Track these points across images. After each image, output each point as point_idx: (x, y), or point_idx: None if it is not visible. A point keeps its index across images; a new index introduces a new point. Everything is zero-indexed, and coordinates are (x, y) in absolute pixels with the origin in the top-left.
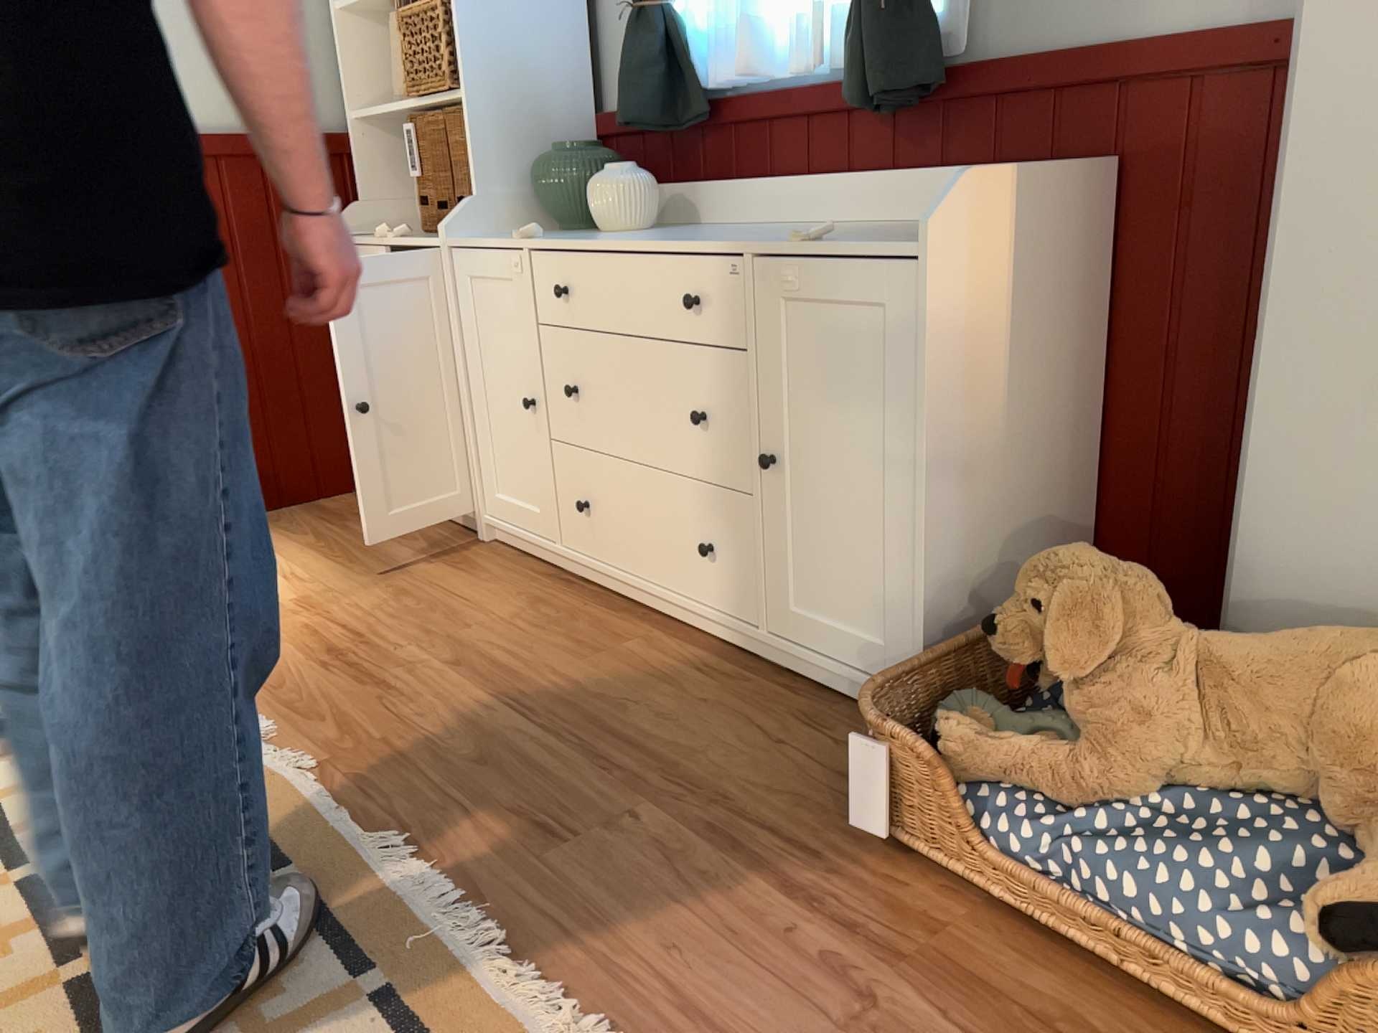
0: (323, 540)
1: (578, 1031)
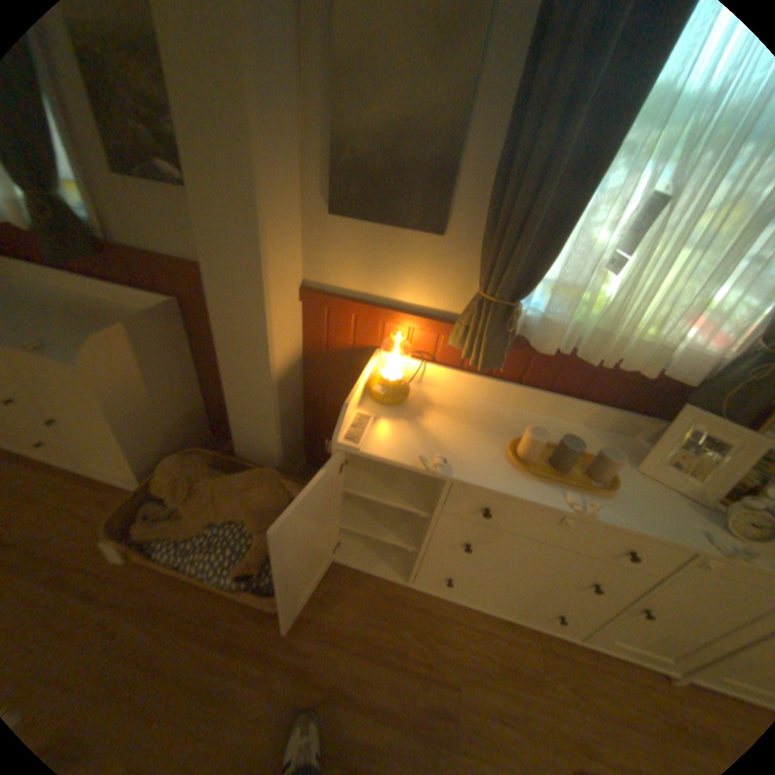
0: None
1: None
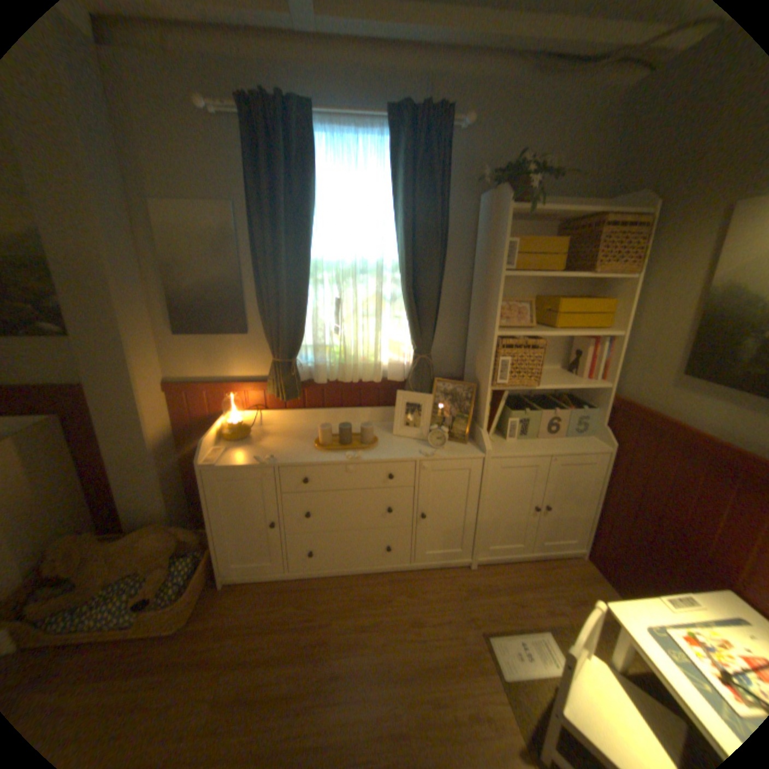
0: None
1: None
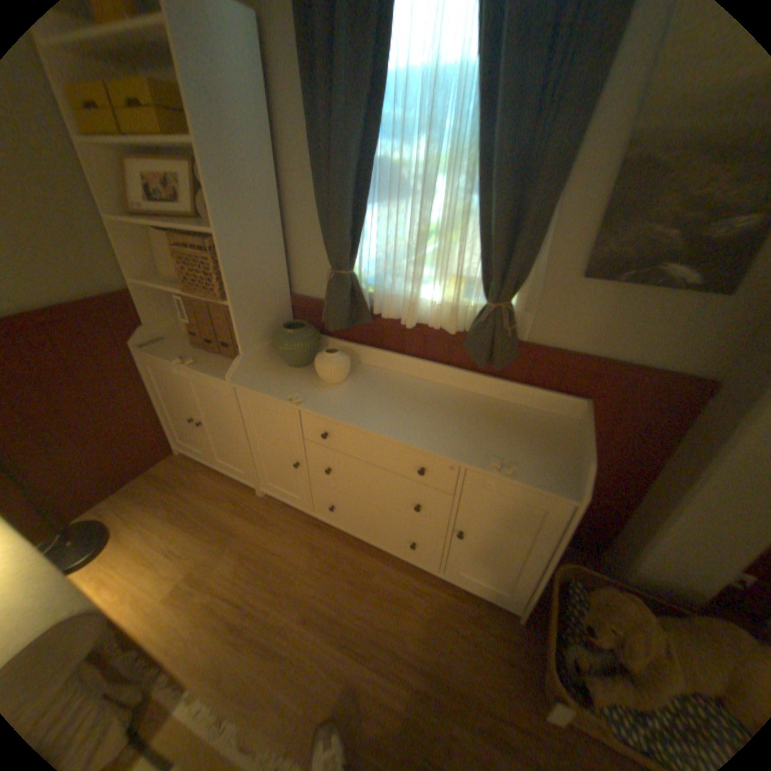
0: (171, 511)
1: None
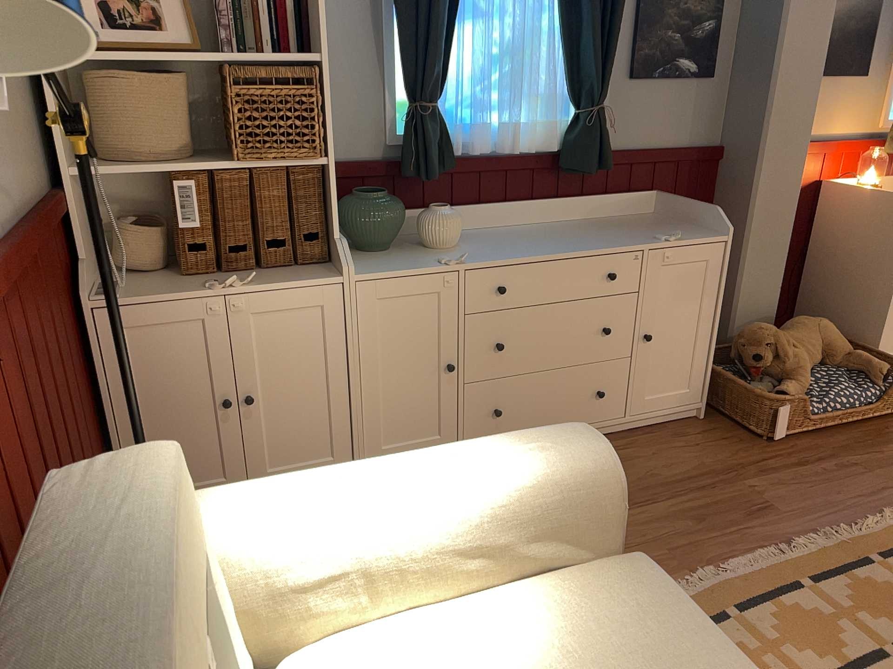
0: None
1: (890, 514)
